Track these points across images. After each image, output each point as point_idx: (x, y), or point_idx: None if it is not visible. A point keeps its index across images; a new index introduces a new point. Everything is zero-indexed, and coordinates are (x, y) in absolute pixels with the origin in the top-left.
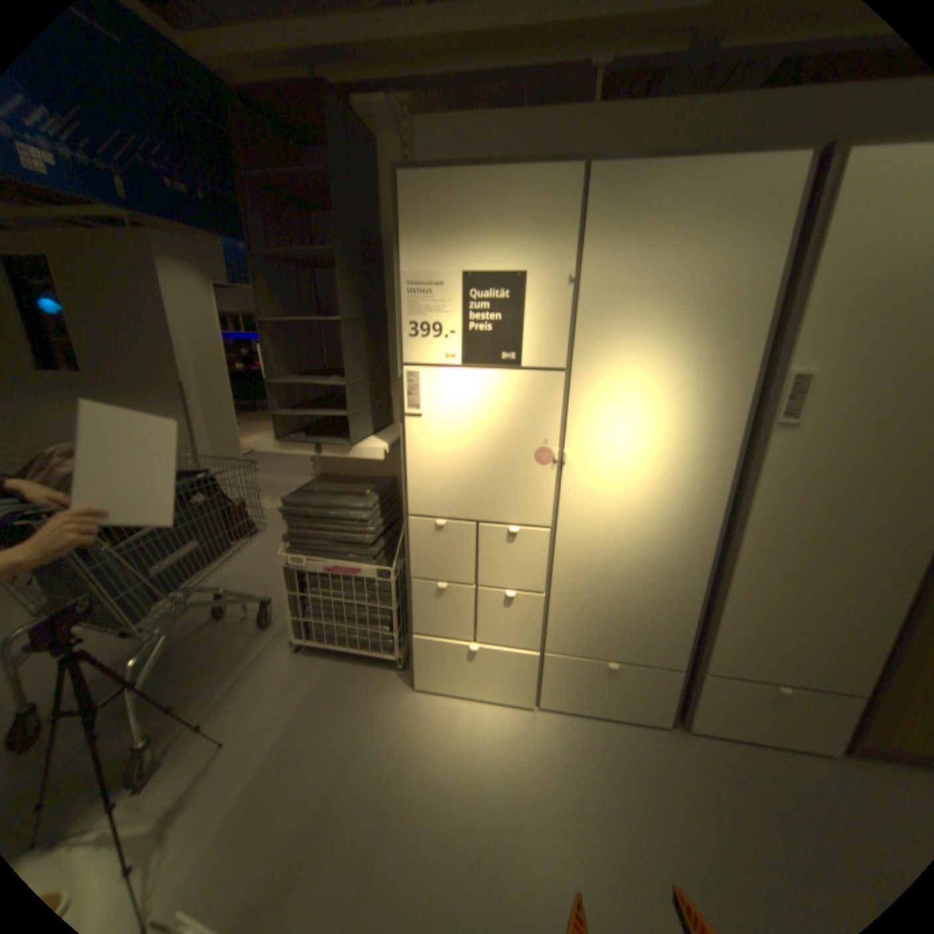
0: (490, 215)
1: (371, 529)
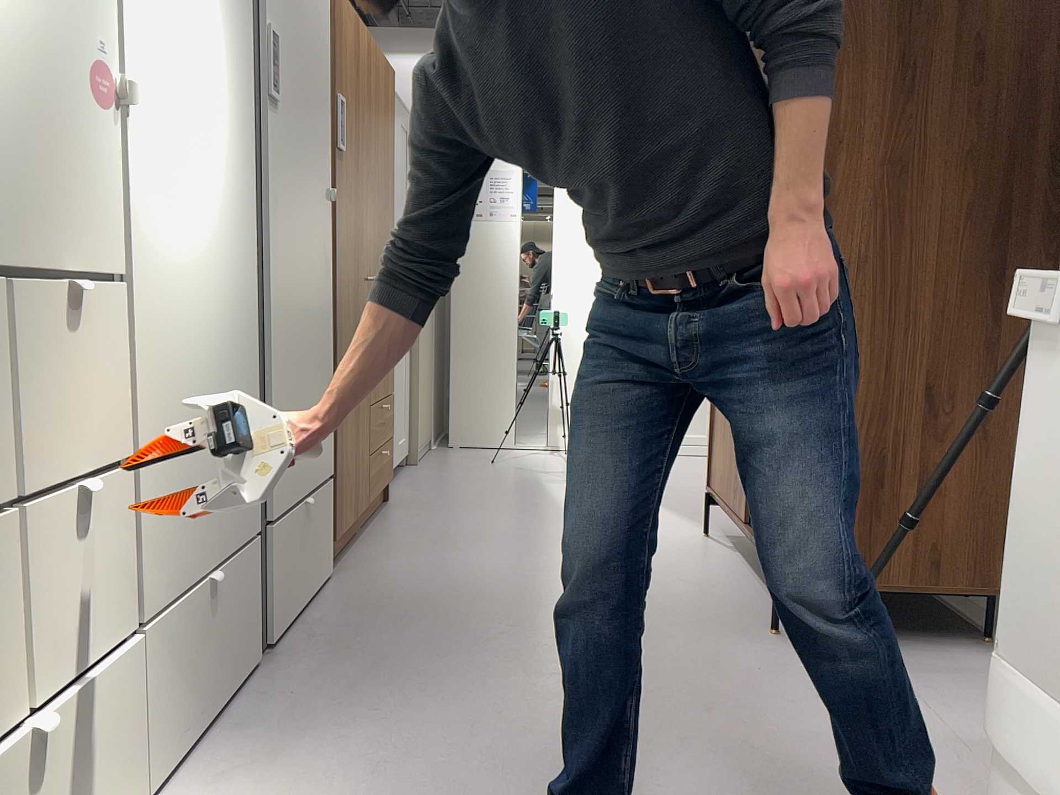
0: None
1: None
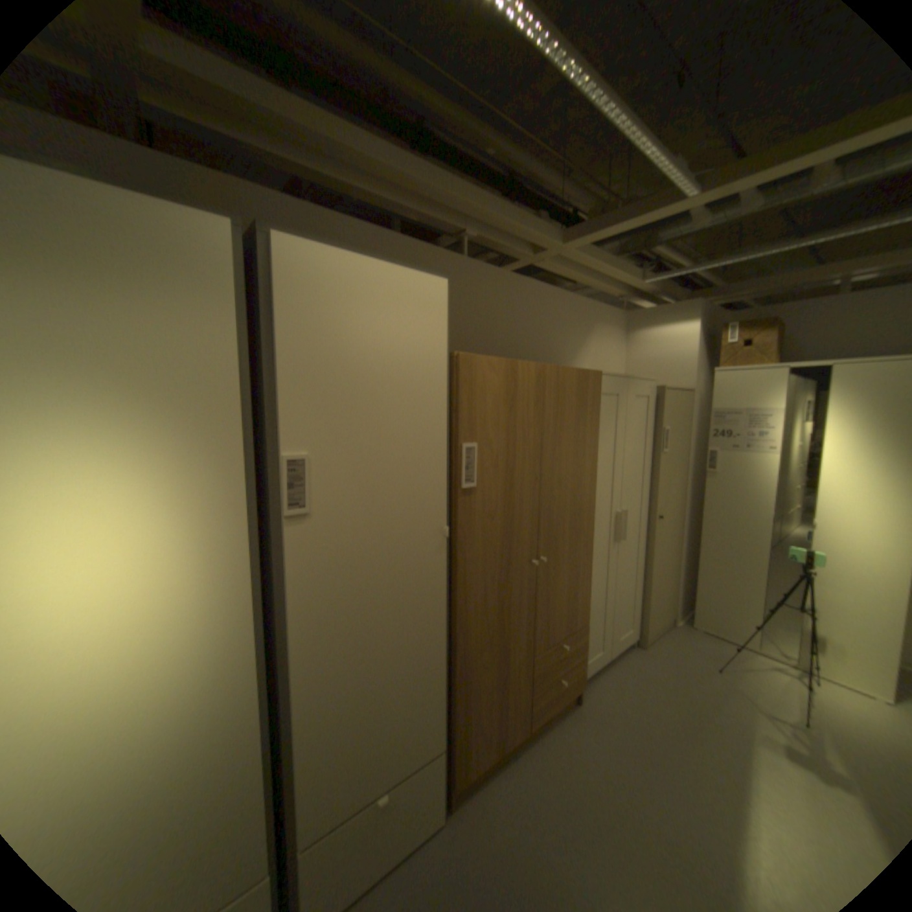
0: None
1: None
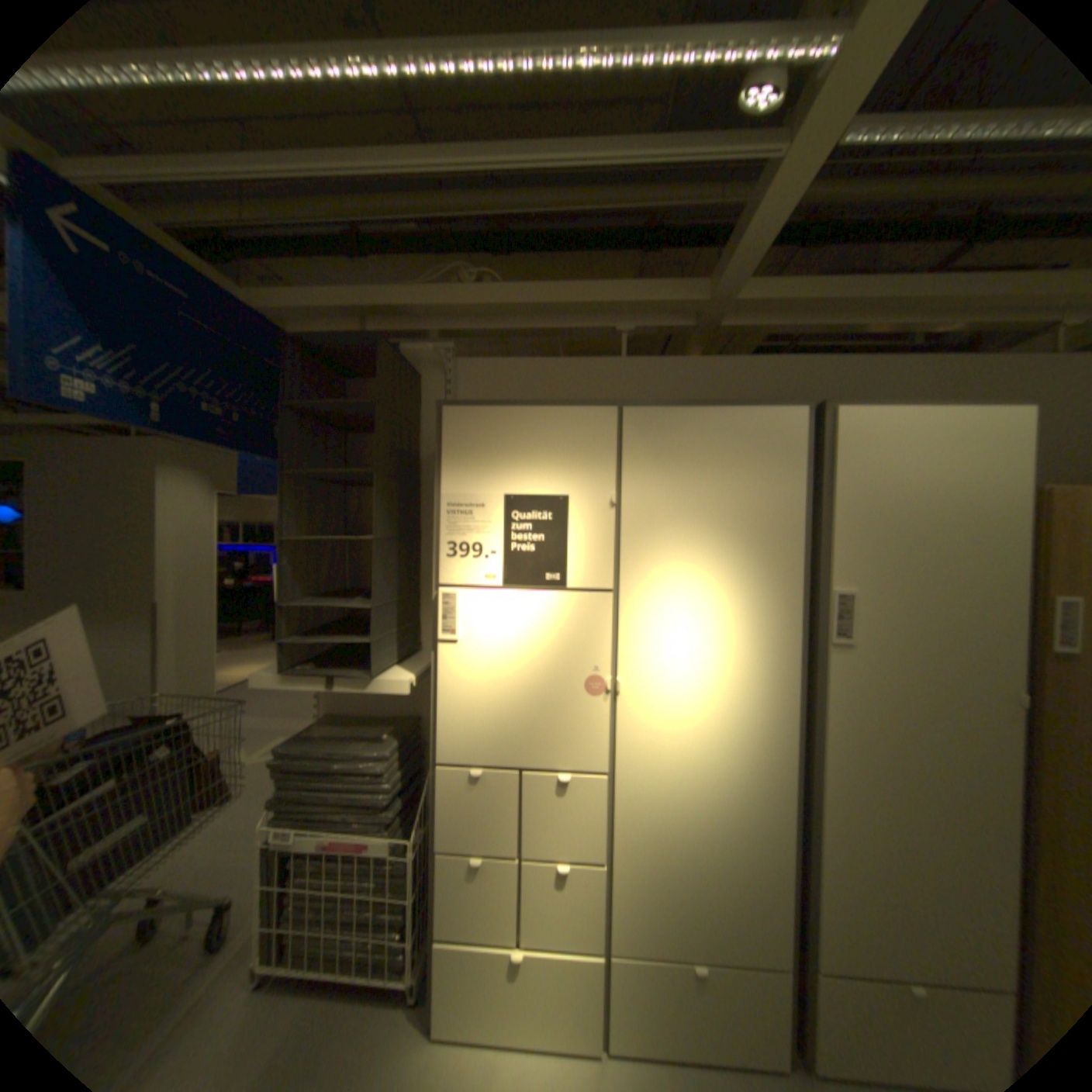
0: (532, 445)
1: (385, 786)
